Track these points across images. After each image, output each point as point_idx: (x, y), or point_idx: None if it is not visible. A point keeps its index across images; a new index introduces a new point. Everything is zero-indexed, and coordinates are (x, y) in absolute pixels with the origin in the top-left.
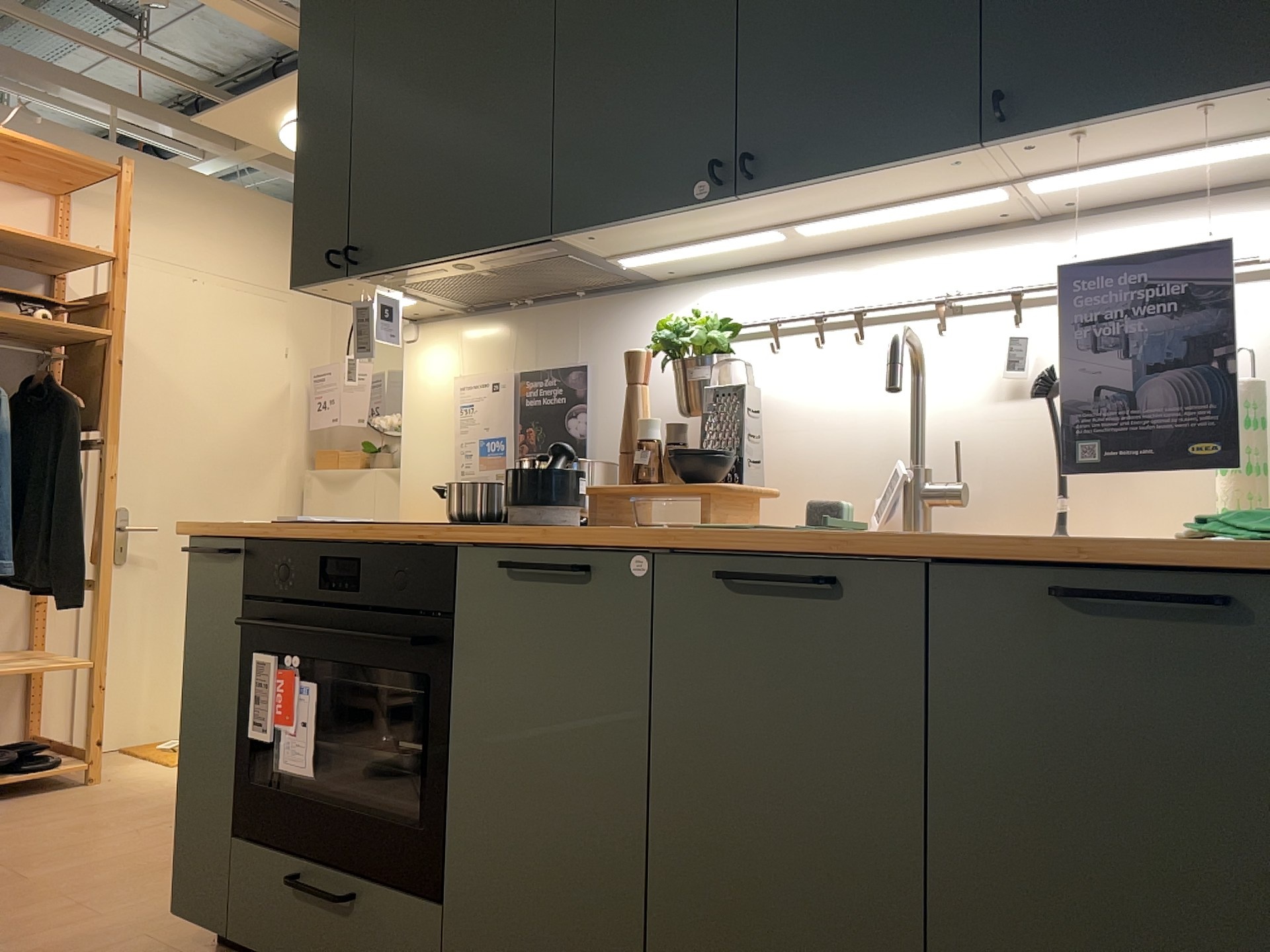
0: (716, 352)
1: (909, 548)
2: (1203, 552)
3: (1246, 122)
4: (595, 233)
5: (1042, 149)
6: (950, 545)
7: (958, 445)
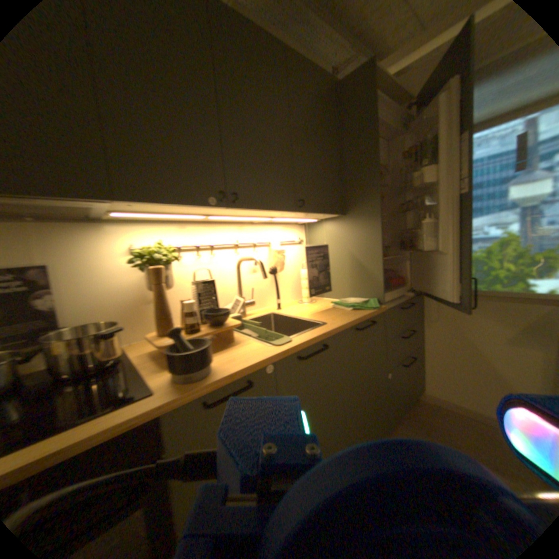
0: (165, 262)
1: (336, 330)
2: (371, 314)
3: (314, 215)
4: (131, 203)
5: (295, 213)
6: (344, 326)
7: (251, 288)
